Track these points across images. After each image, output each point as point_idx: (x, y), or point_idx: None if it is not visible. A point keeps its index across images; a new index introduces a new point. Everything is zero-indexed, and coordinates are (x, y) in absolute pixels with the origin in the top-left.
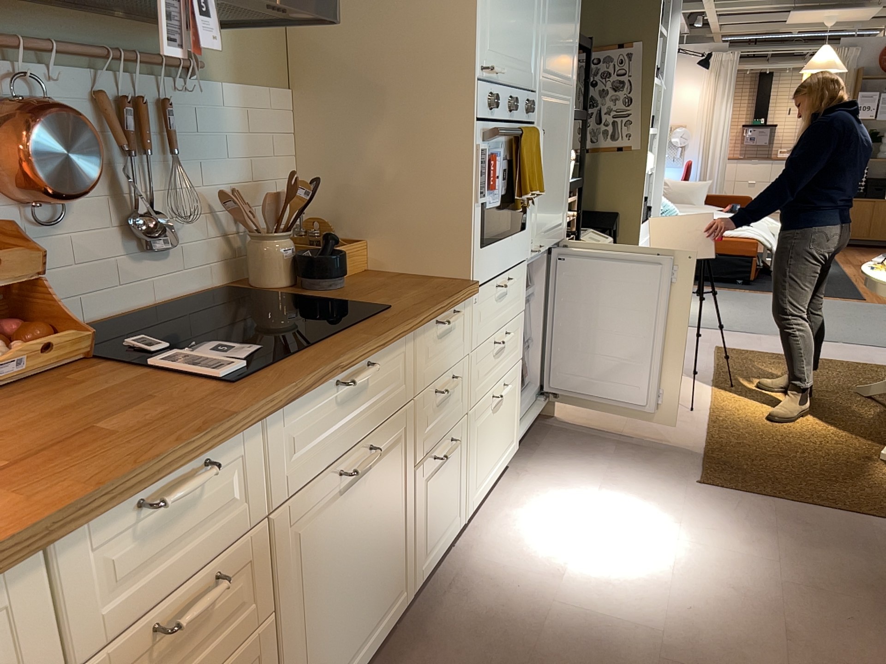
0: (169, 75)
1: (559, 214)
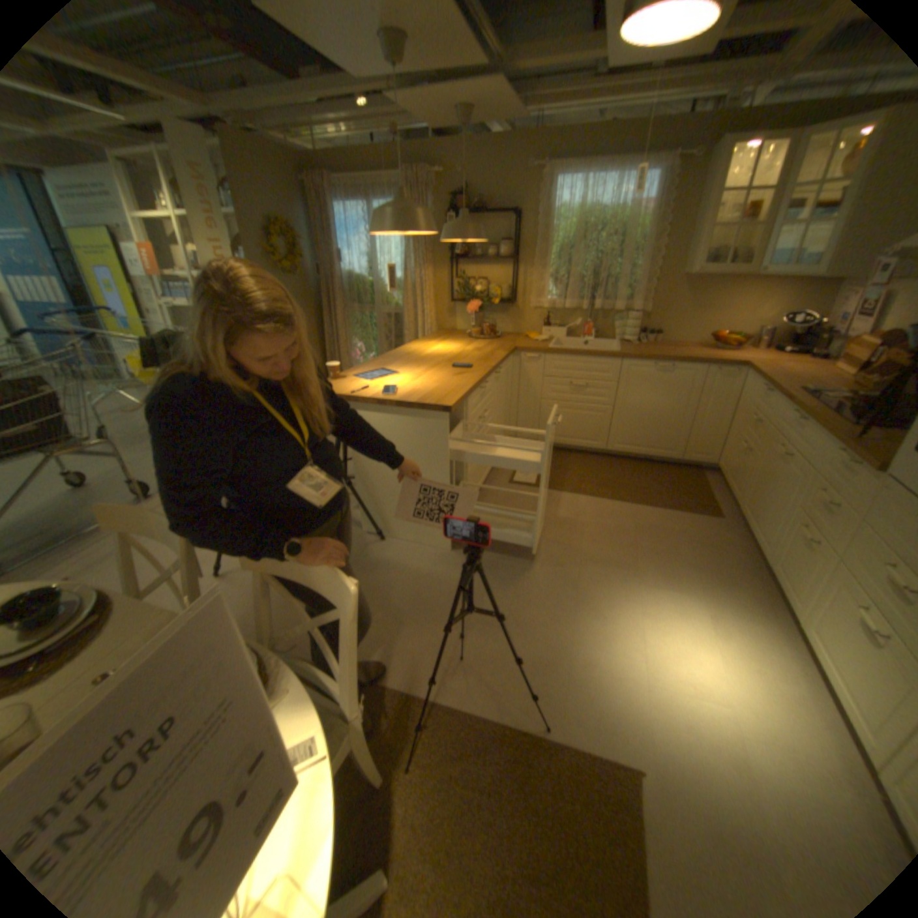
0: None
1: None
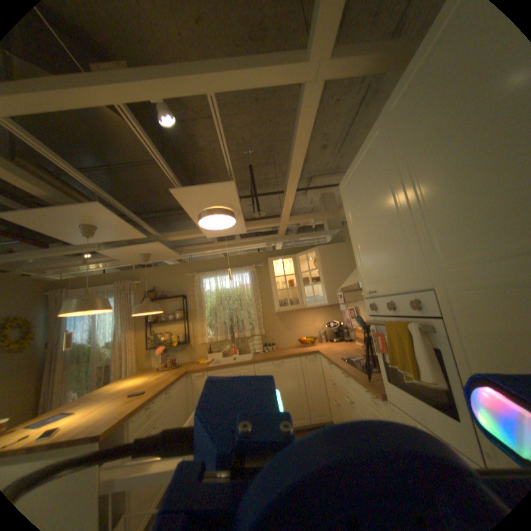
0: None
1: None
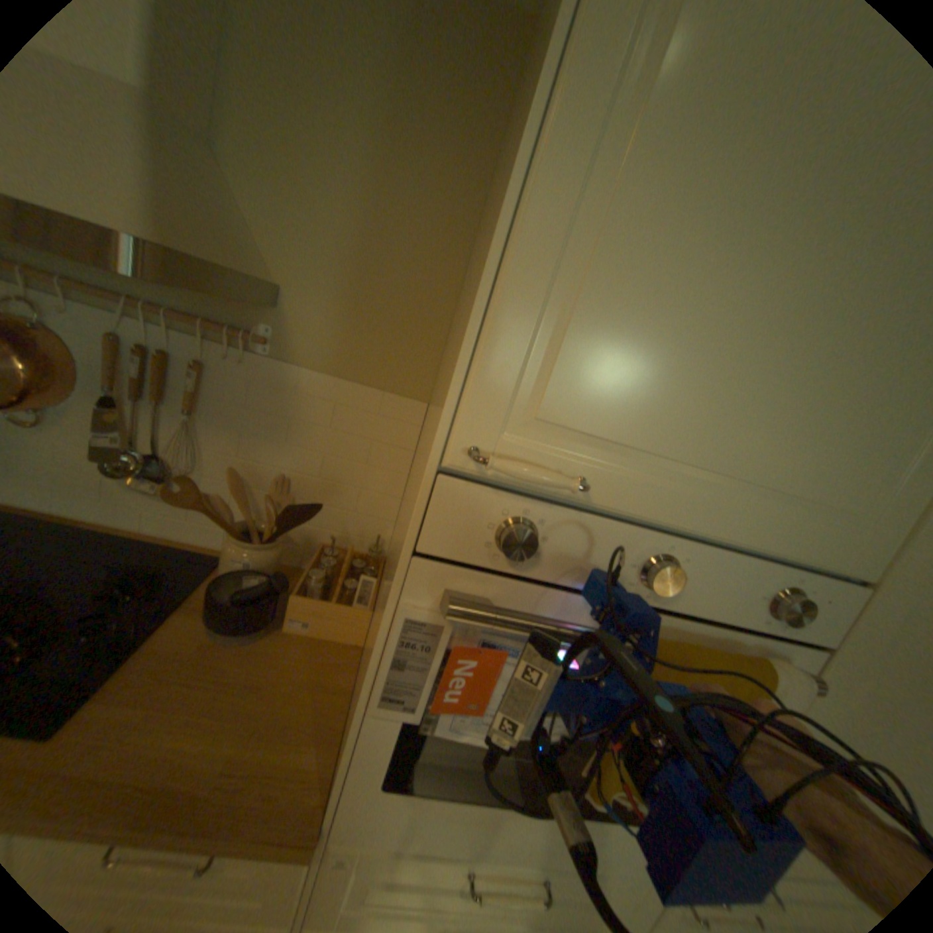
0: (198, 335)
1: None
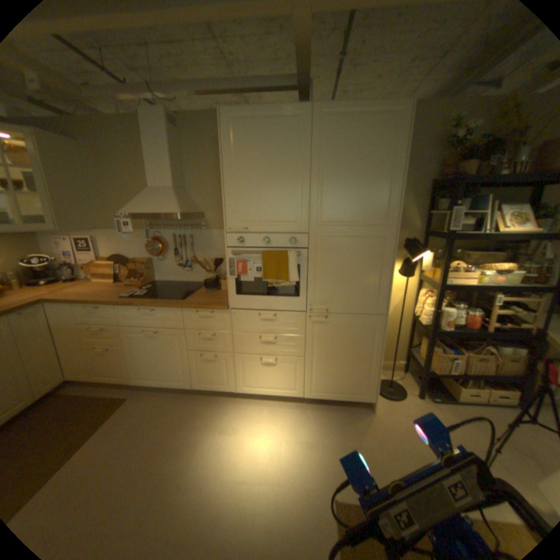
0: (189, 229)
1: (367, 298)
